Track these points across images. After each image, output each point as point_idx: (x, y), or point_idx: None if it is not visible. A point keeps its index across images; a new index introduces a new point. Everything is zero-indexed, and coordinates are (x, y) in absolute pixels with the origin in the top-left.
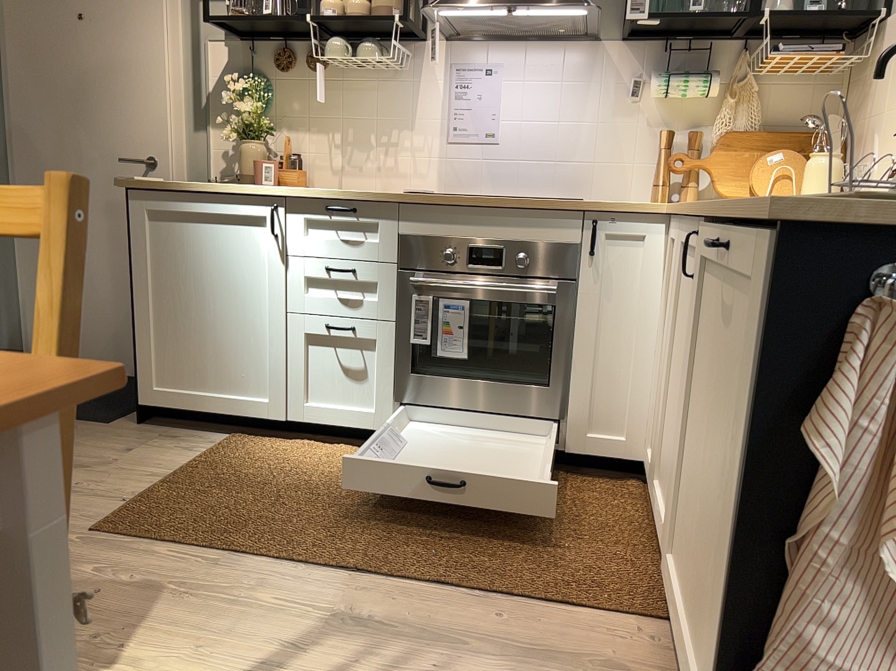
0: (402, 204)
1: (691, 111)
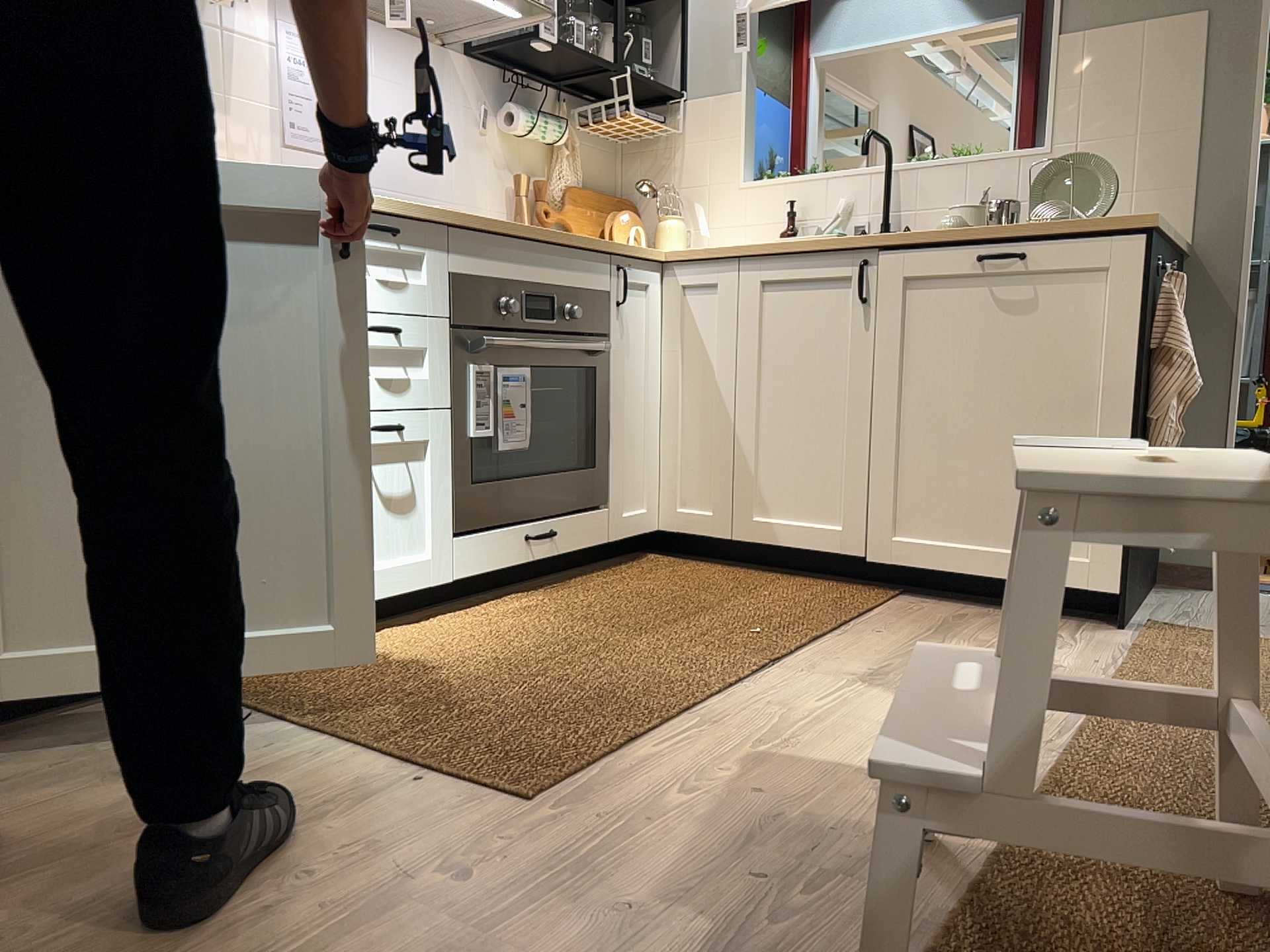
0: (456, 225)
1: (530, 154)
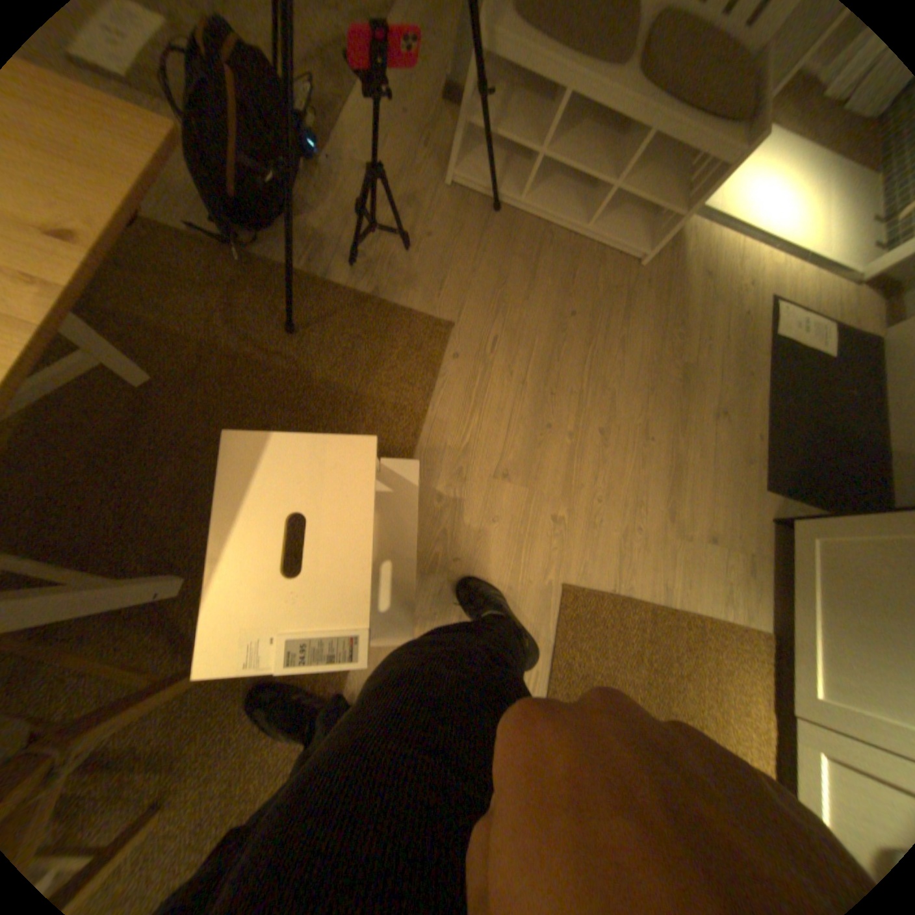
0: None
1: None
